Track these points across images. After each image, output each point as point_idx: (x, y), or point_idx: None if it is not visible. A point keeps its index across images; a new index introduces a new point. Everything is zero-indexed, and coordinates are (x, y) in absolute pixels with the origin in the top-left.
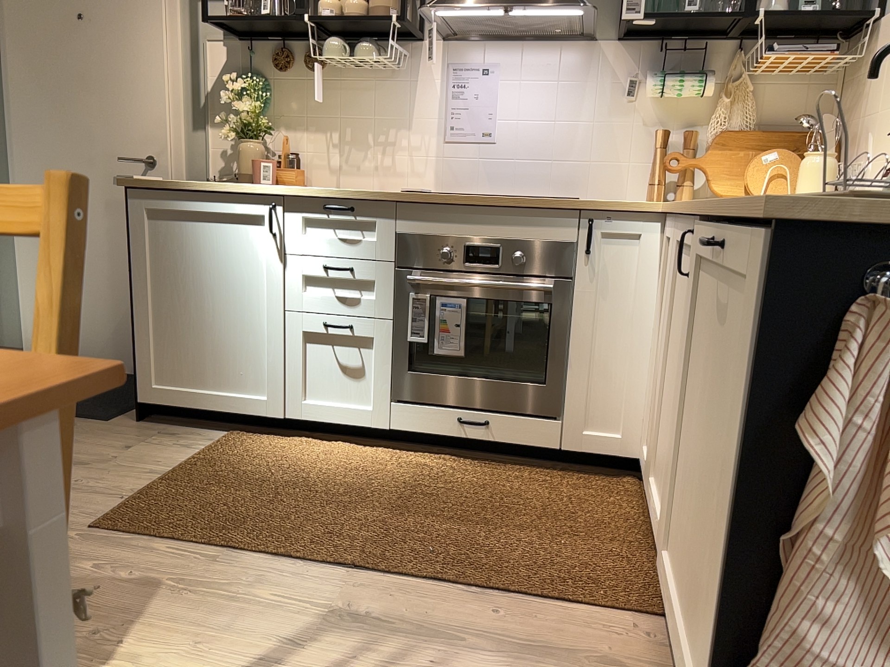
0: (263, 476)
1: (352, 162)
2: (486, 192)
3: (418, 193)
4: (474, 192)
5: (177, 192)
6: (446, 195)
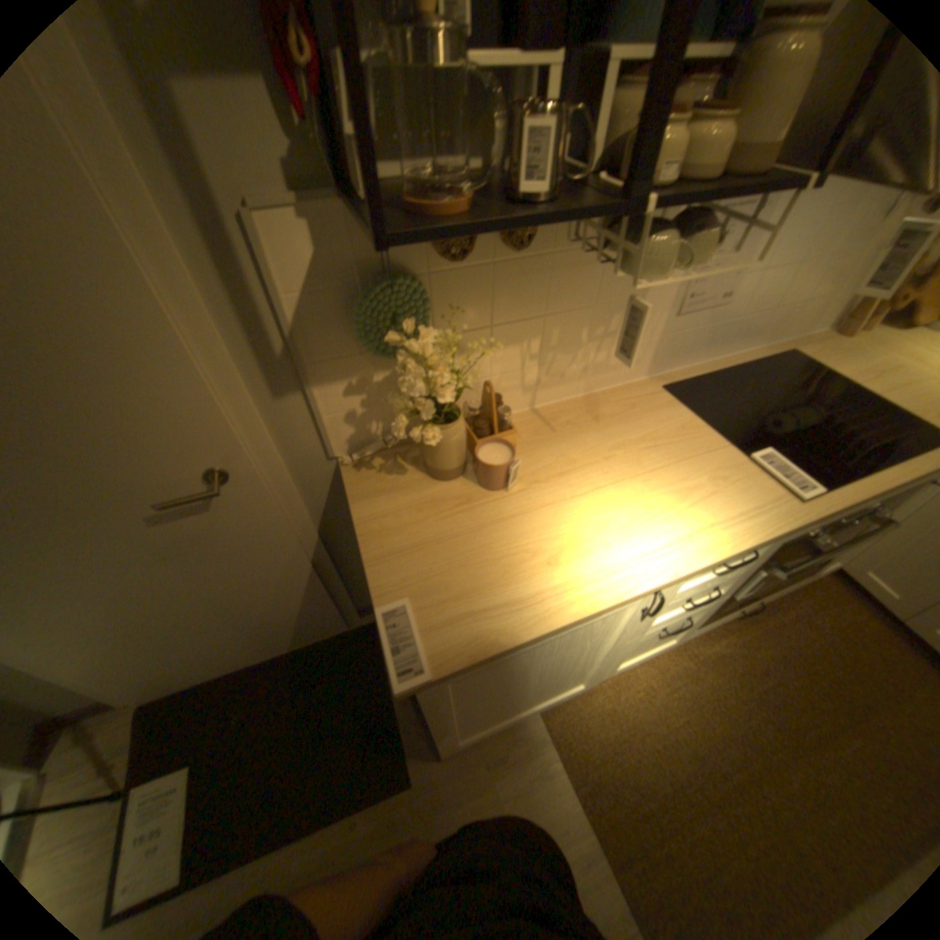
0: (667, 781)
1: (554, 372)
2: (699, 360)
3: (836, 504)
4: (688, 363)
5: (513, 649)
6: (869, 498)
